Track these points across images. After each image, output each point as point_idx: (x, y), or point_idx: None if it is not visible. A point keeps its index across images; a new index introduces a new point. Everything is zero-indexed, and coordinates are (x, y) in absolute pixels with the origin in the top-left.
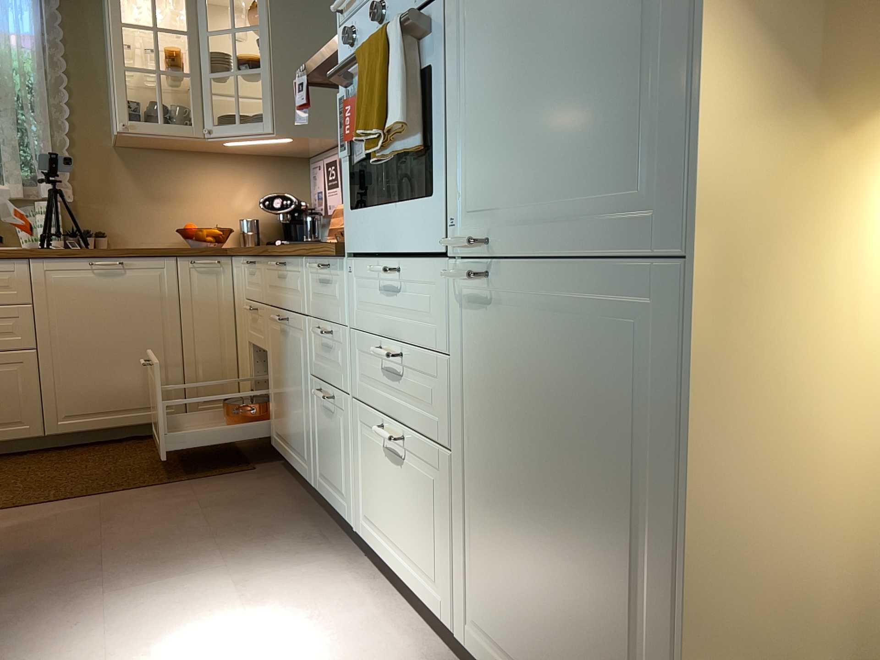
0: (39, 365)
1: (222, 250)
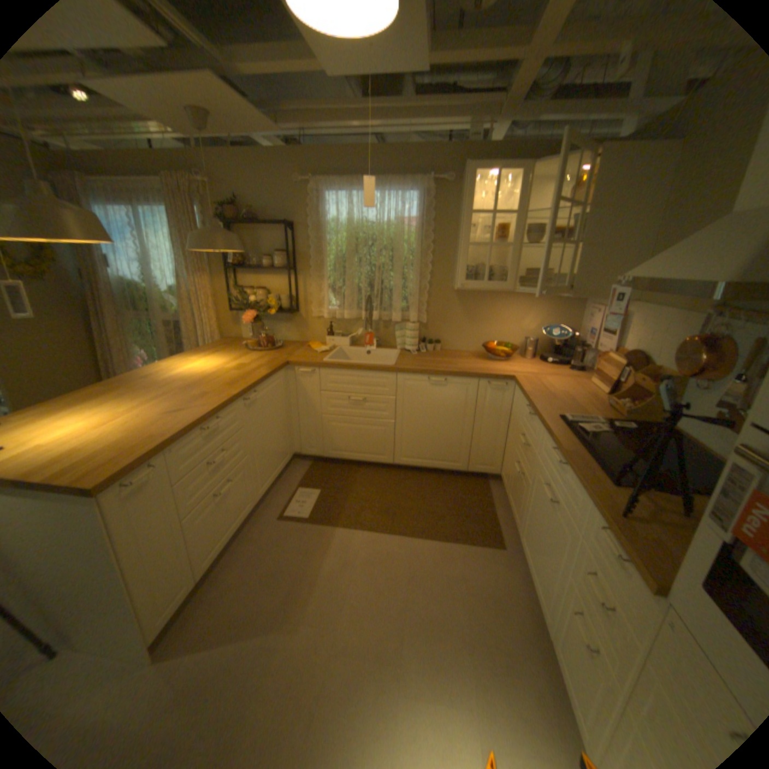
0: (394, 428)
1: (510, 378)
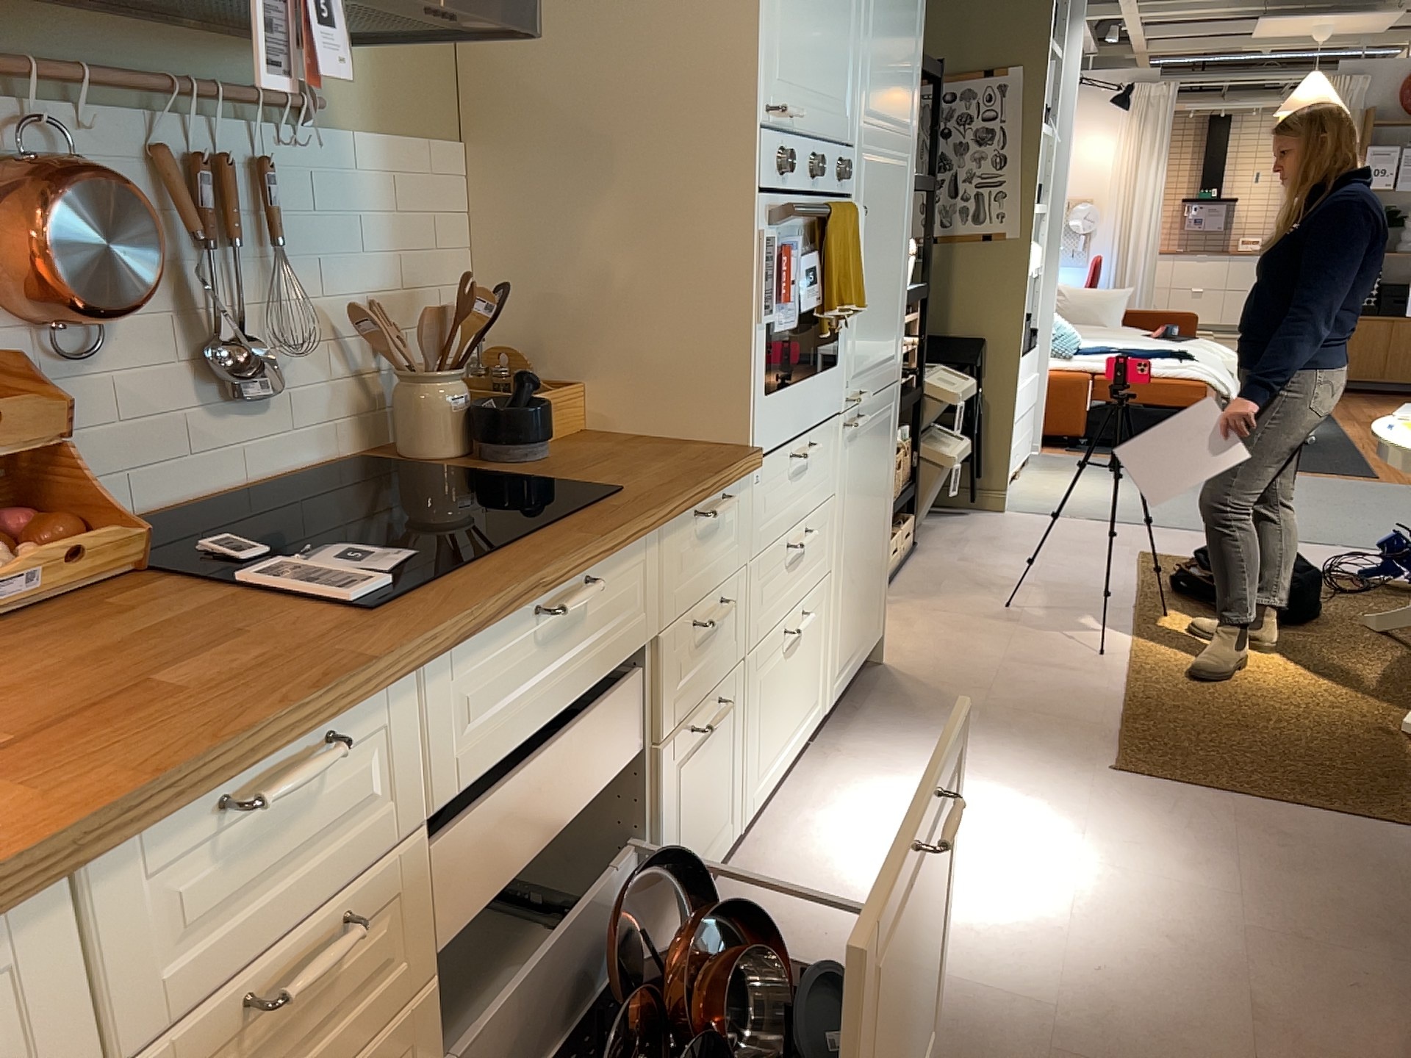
0: None
1: None
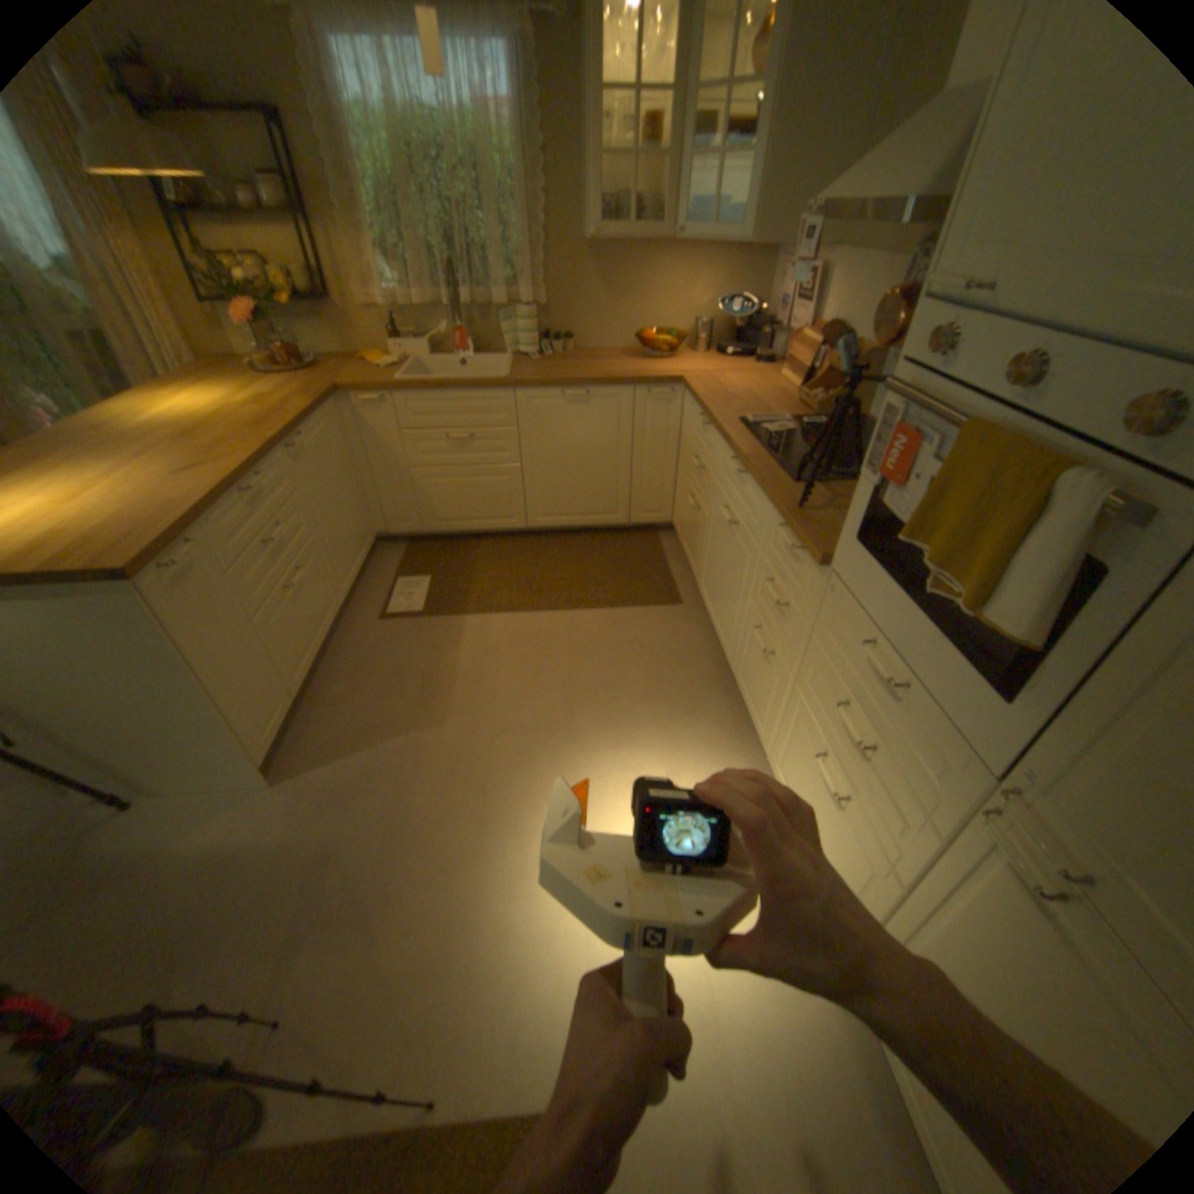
0: (522, 476)
1: (677, 381)
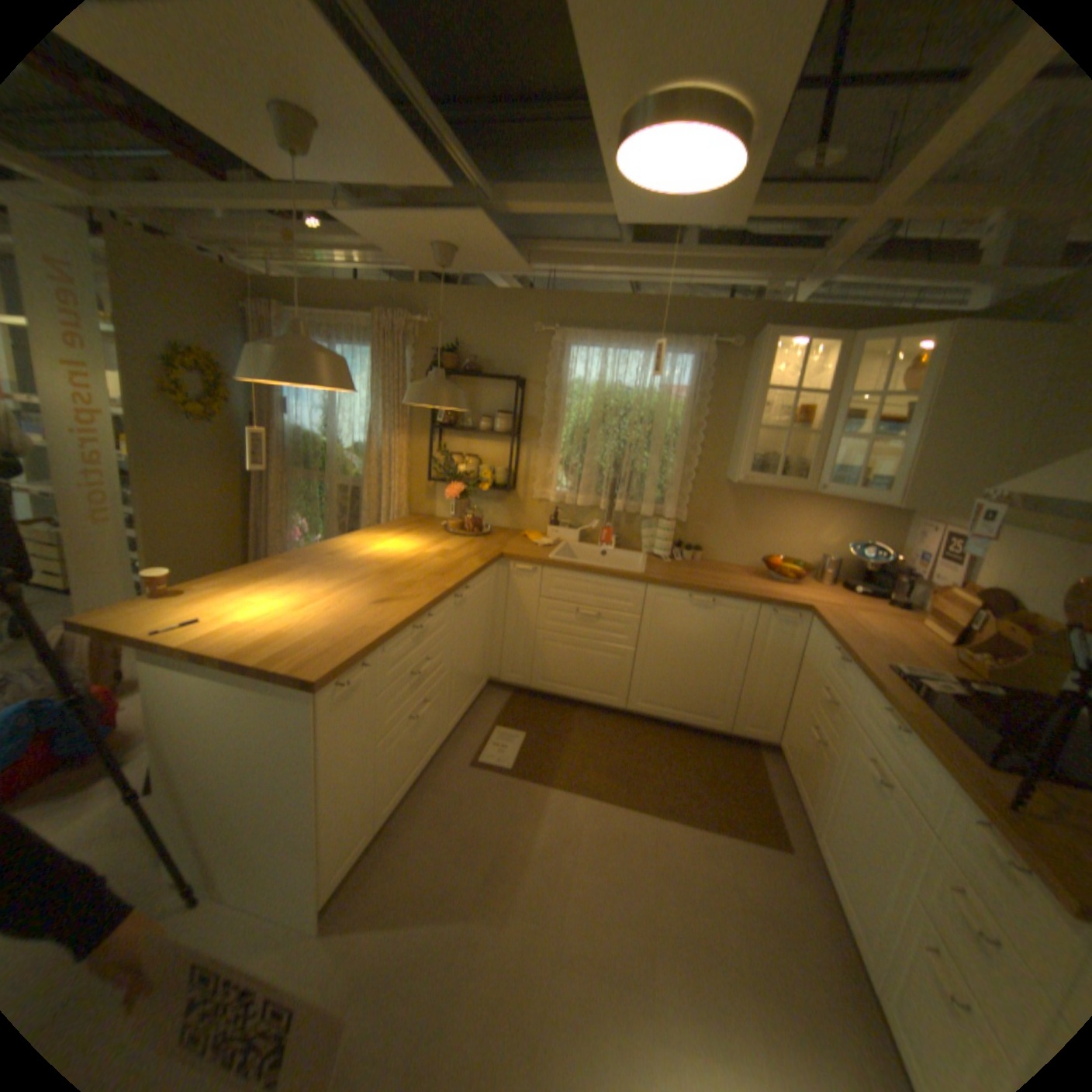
0: (634, 660)
1: (807, 609)
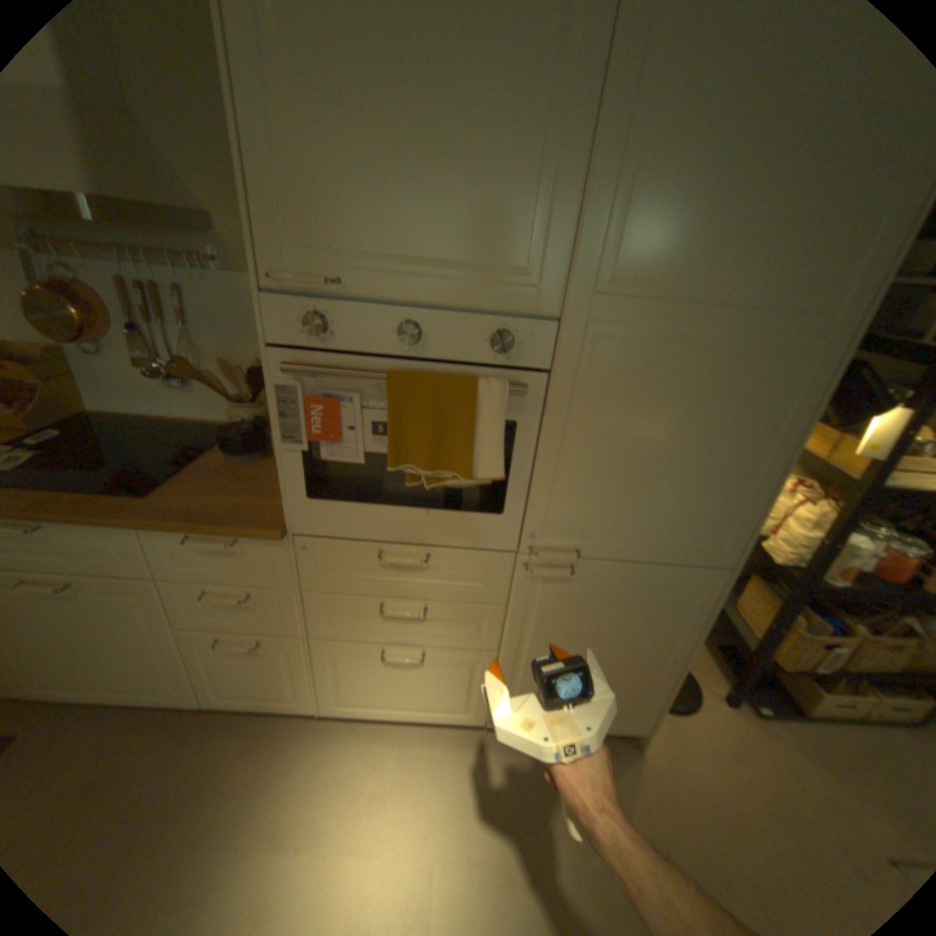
0: None
1: None
